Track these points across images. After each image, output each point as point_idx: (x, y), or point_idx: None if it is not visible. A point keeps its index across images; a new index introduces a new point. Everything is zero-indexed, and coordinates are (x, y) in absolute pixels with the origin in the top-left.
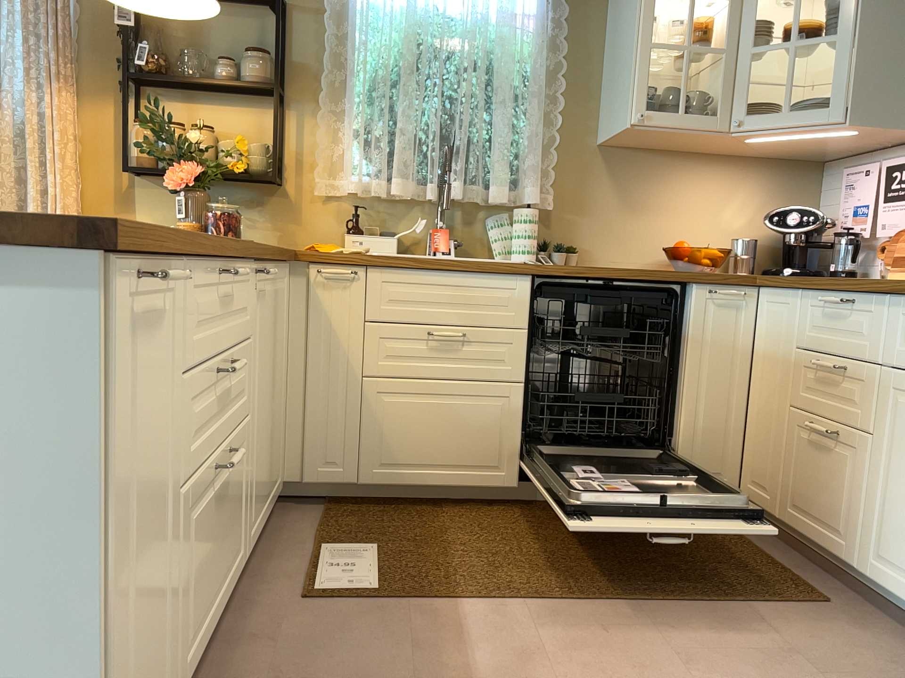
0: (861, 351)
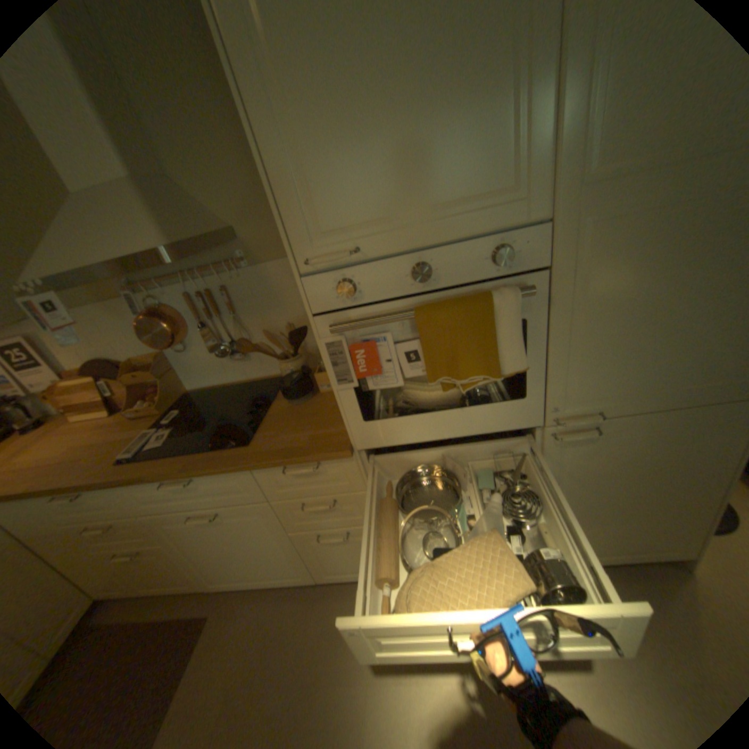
0: (112, 515)
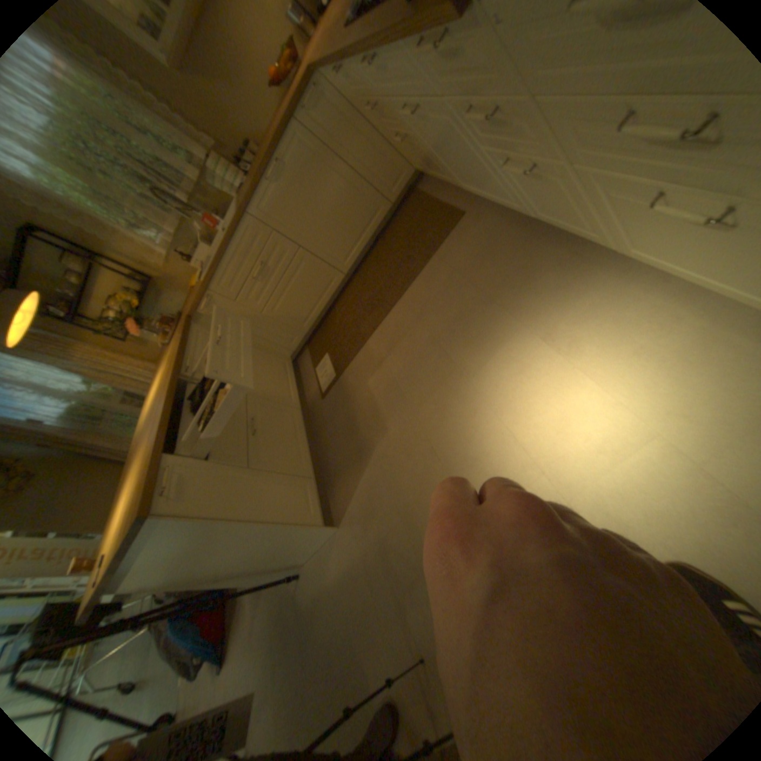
0: (368, 90)
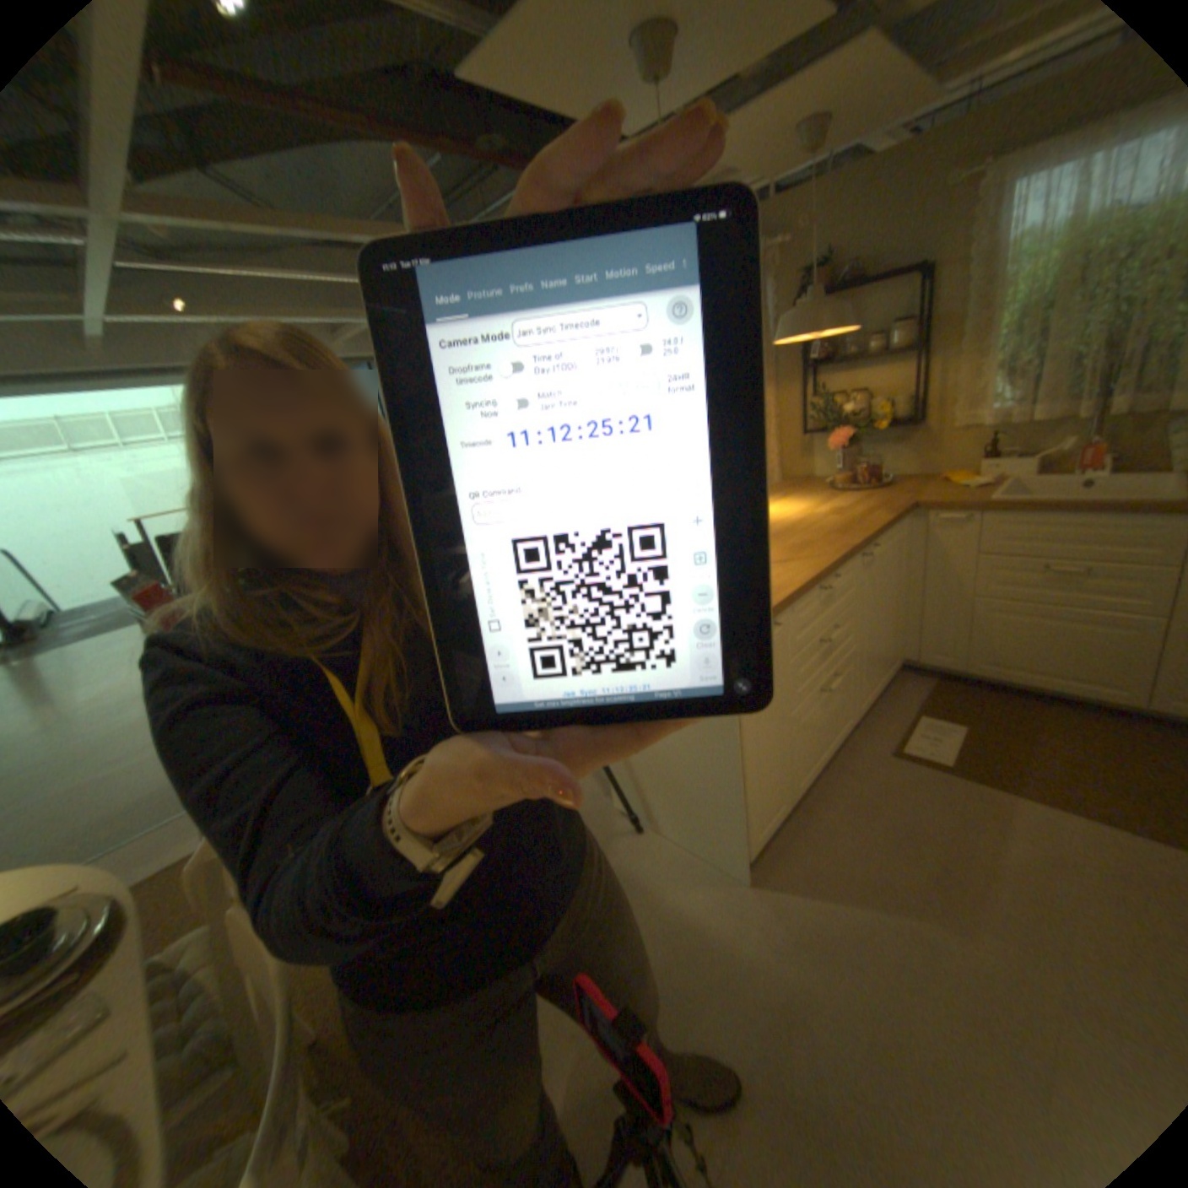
0: None
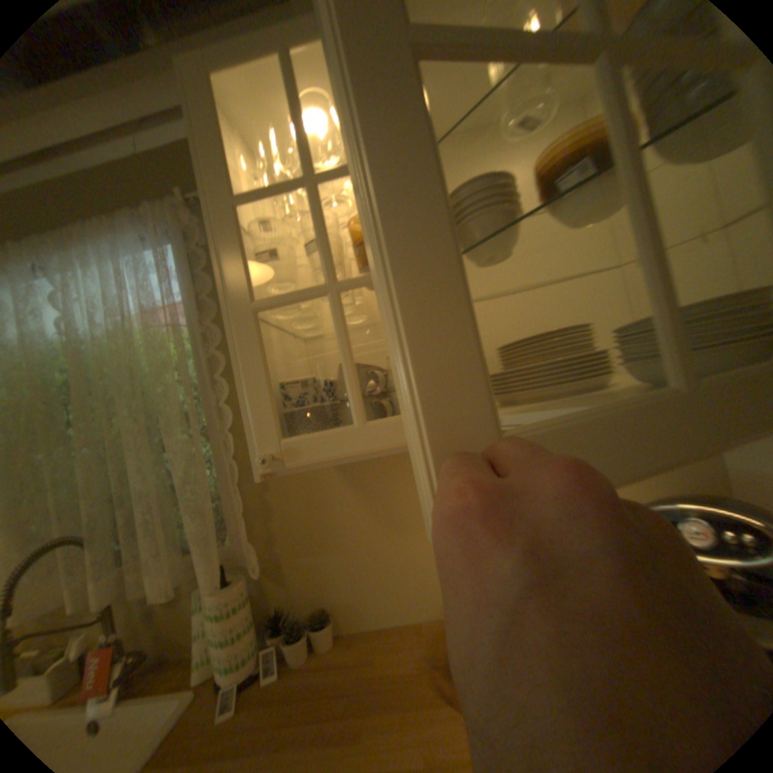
0: None
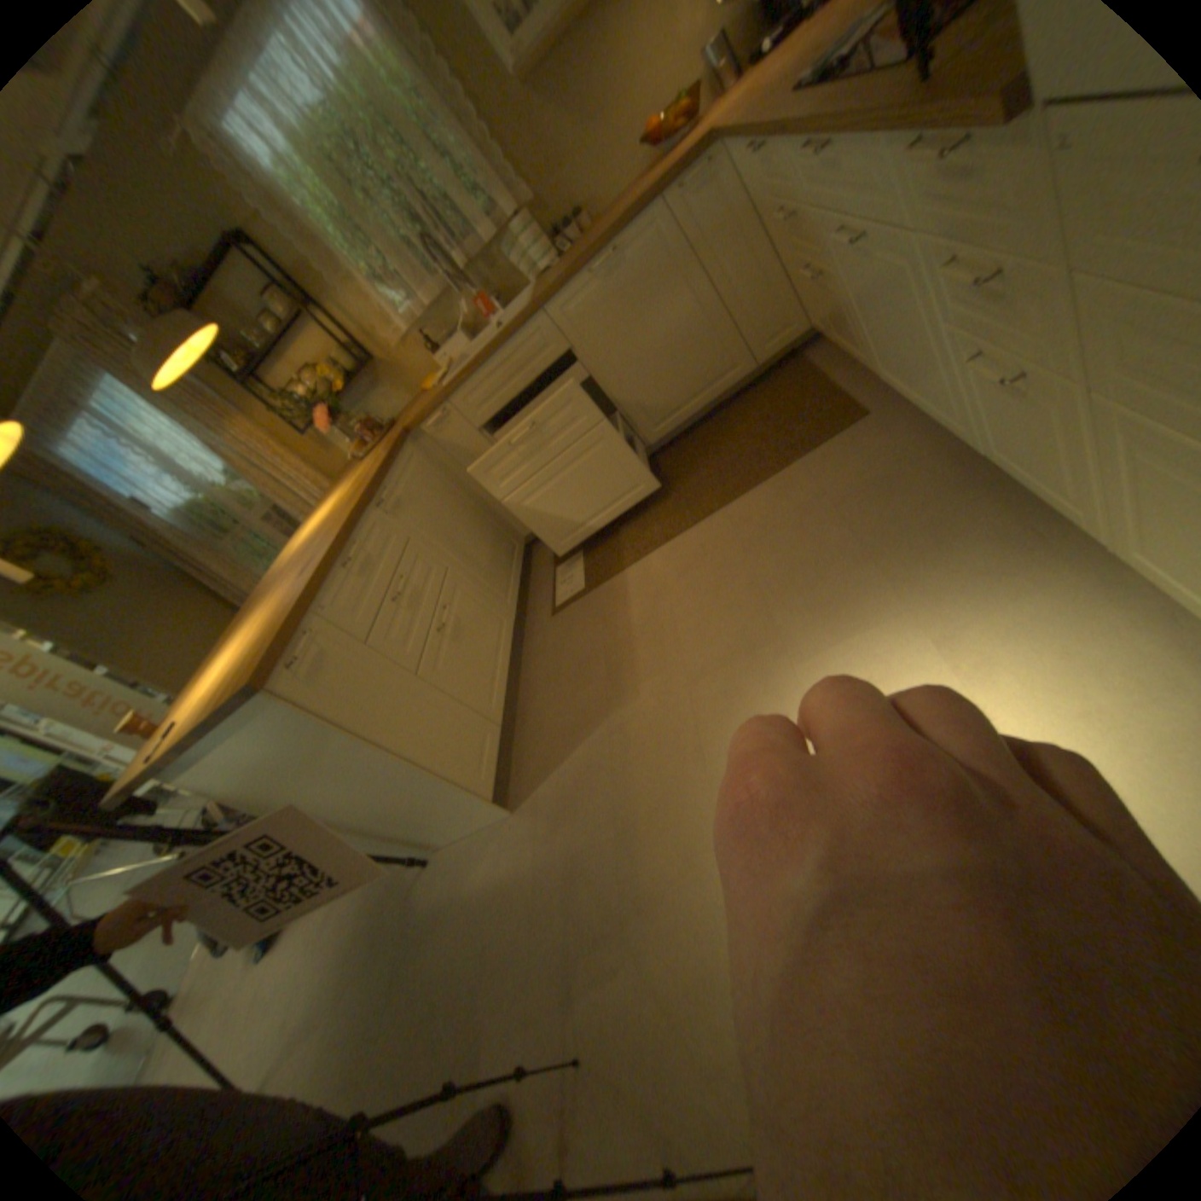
0: (794, 189)
